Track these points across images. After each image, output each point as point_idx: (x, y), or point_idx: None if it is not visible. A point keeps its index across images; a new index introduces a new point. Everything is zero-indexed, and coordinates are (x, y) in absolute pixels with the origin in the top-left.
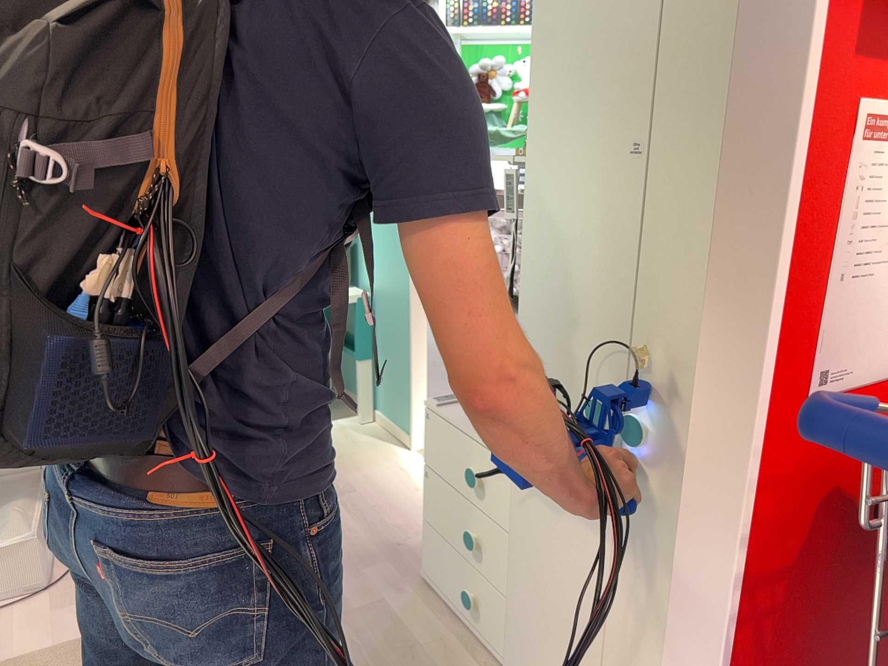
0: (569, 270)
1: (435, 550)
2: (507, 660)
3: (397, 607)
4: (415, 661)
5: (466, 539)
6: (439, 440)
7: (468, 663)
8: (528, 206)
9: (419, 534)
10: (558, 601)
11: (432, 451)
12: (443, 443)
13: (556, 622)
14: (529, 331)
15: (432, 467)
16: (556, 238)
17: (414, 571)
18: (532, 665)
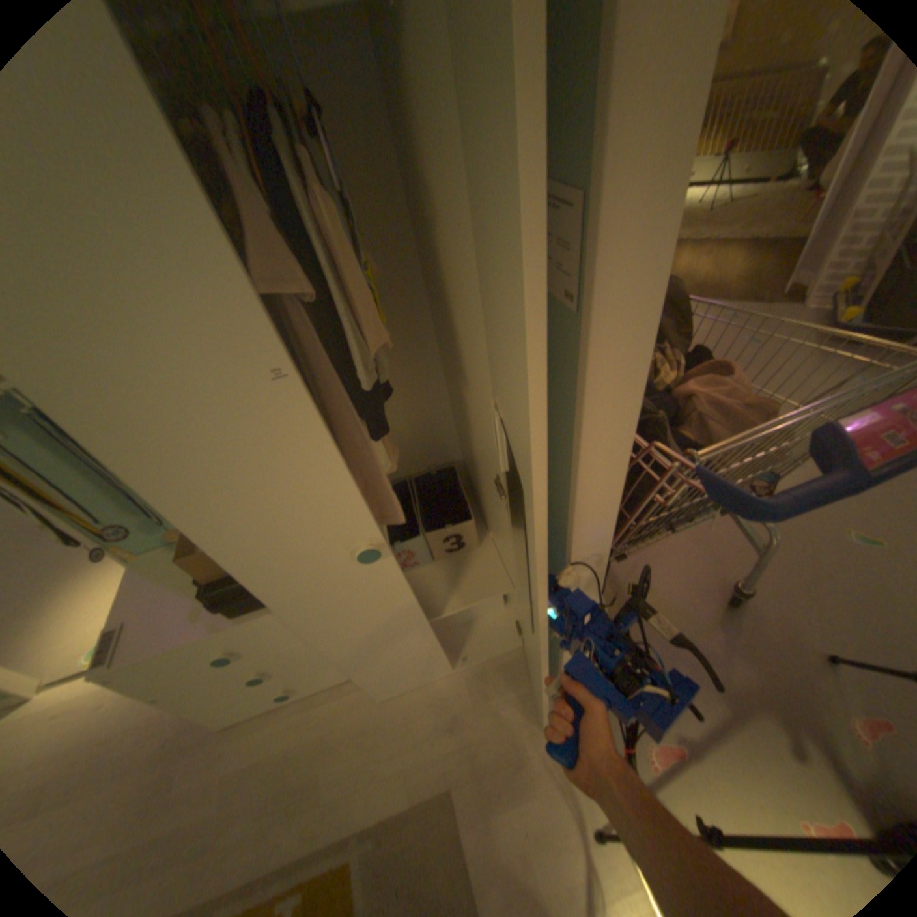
0: (260, 504)
1: (214, 713)
2: (361, 686)
3: (235, 764)
4: (296, 758)
5: (248, 684)
6: (142, 679)
7: (317, 712)
8: (142, 490)
9: (161, 720)
10: (383, 640)
11: (142, 689)
12: (152, 675)
13: (388, 647)
14: (230, 562)
15: (154, 693)
16: (220, 492)
17: (203, 737)
18: (382, 671)
